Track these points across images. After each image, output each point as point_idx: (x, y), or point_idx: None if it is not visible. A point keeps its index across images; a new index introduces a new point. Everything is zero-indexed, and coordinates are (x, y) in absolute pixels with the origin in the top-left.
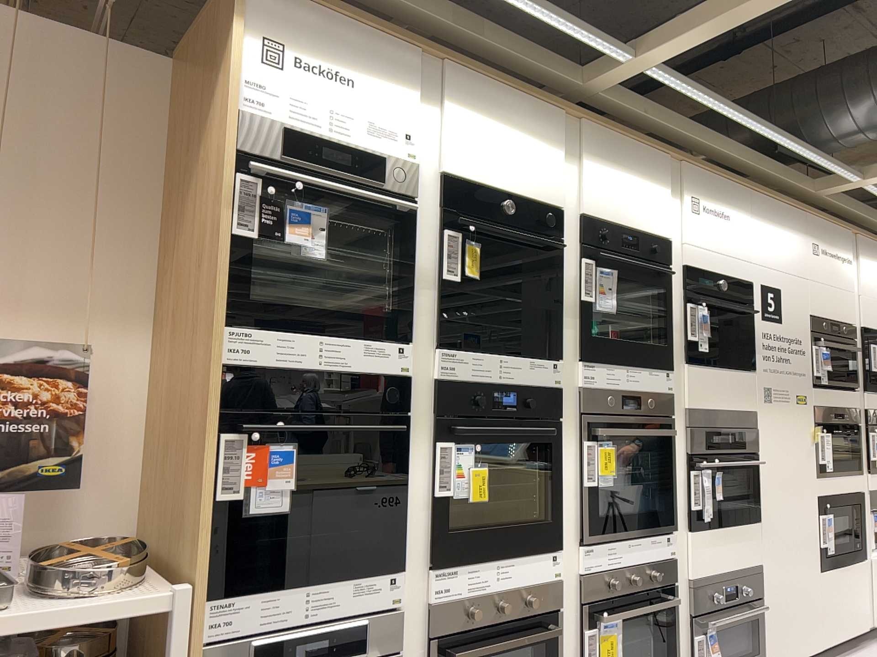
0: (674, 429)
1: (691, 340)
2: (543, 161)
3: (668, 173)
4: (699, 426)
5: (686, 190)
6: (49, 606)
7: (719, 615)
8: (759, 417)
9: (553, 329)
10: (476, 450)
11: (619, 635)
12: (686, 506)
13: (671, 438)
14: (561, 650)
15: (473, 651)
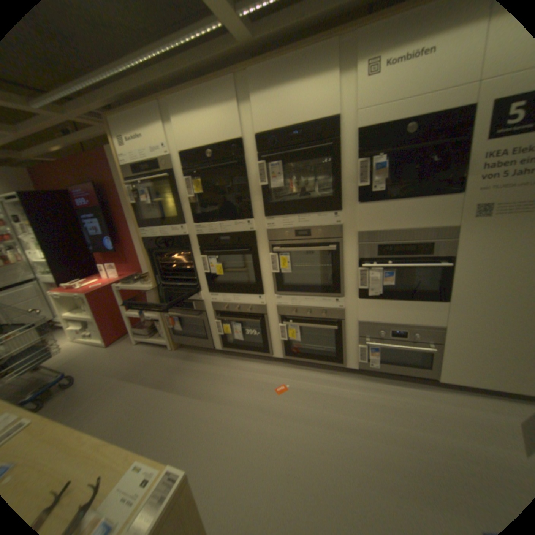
0: (336, 246)
1: (364, 186)
2: (222, 117)
3: (335, 54)
4: (371, 242)
5: (359, 57)
6: (133, 287)
7: (385, 343)
8: (463, 230)
9: (245, 205)
10: (216, 258)
11: (298, 331)
12: (356, 286)
13: (340, 251)
14: (266, 328)
15: (228, 318)
